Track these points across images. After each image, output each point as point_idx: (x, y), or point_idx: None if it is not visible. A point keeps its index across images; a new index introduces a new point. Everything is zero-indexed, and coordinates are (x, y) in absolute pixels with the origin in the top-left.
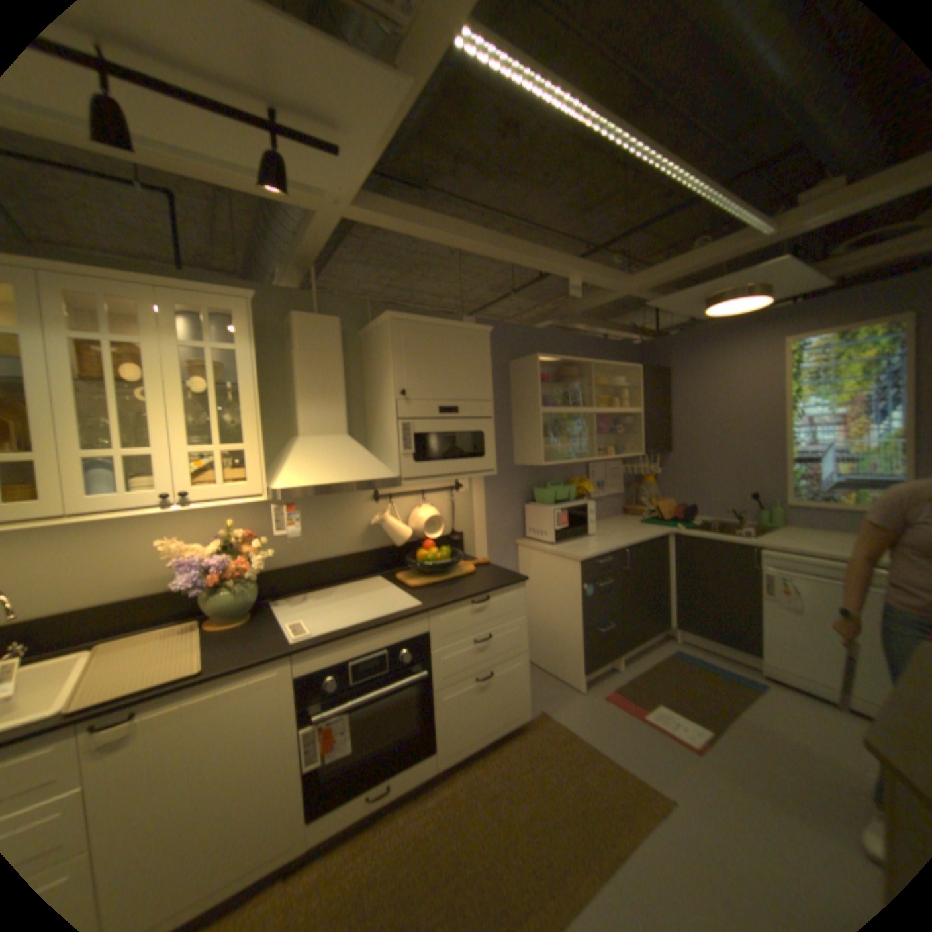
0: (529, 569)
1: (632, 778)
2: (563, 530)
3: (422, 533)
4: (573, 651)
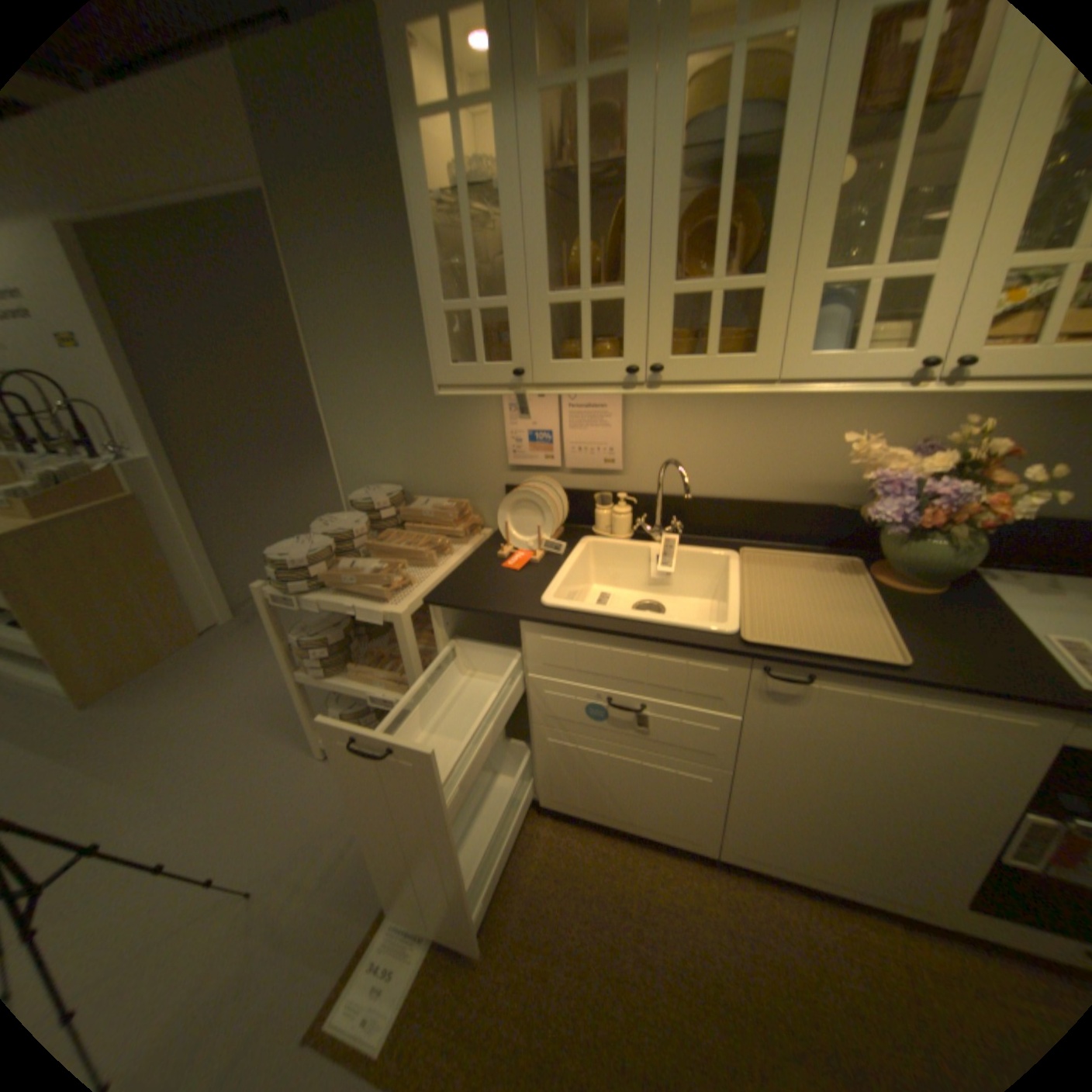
0: None
1: None
2: None
3: None
4: None
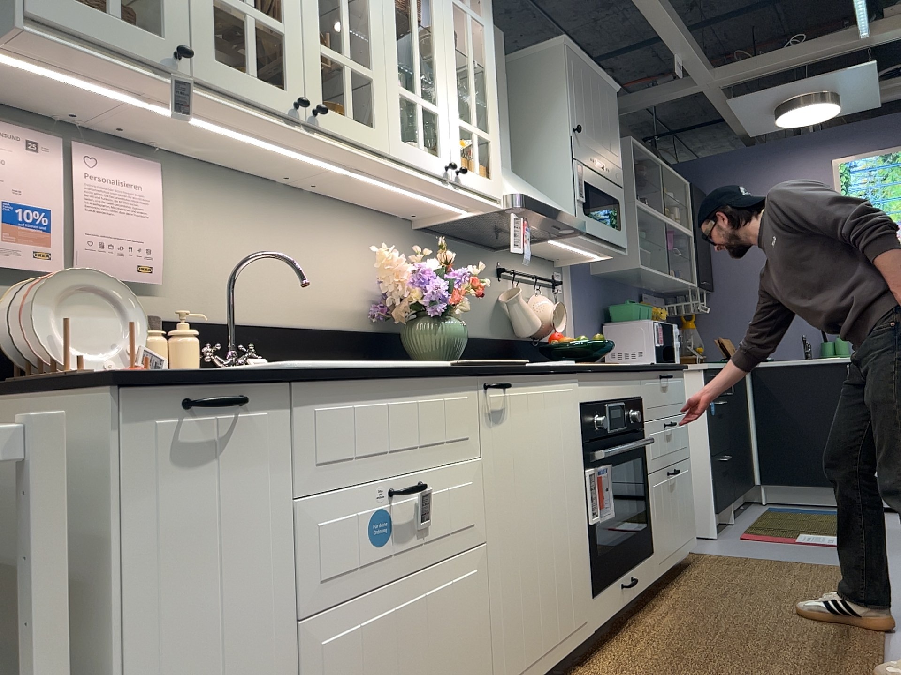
0: None
1: (831, 565)
2: (662, 348)
3: (545, 325)
4: (696, 487)
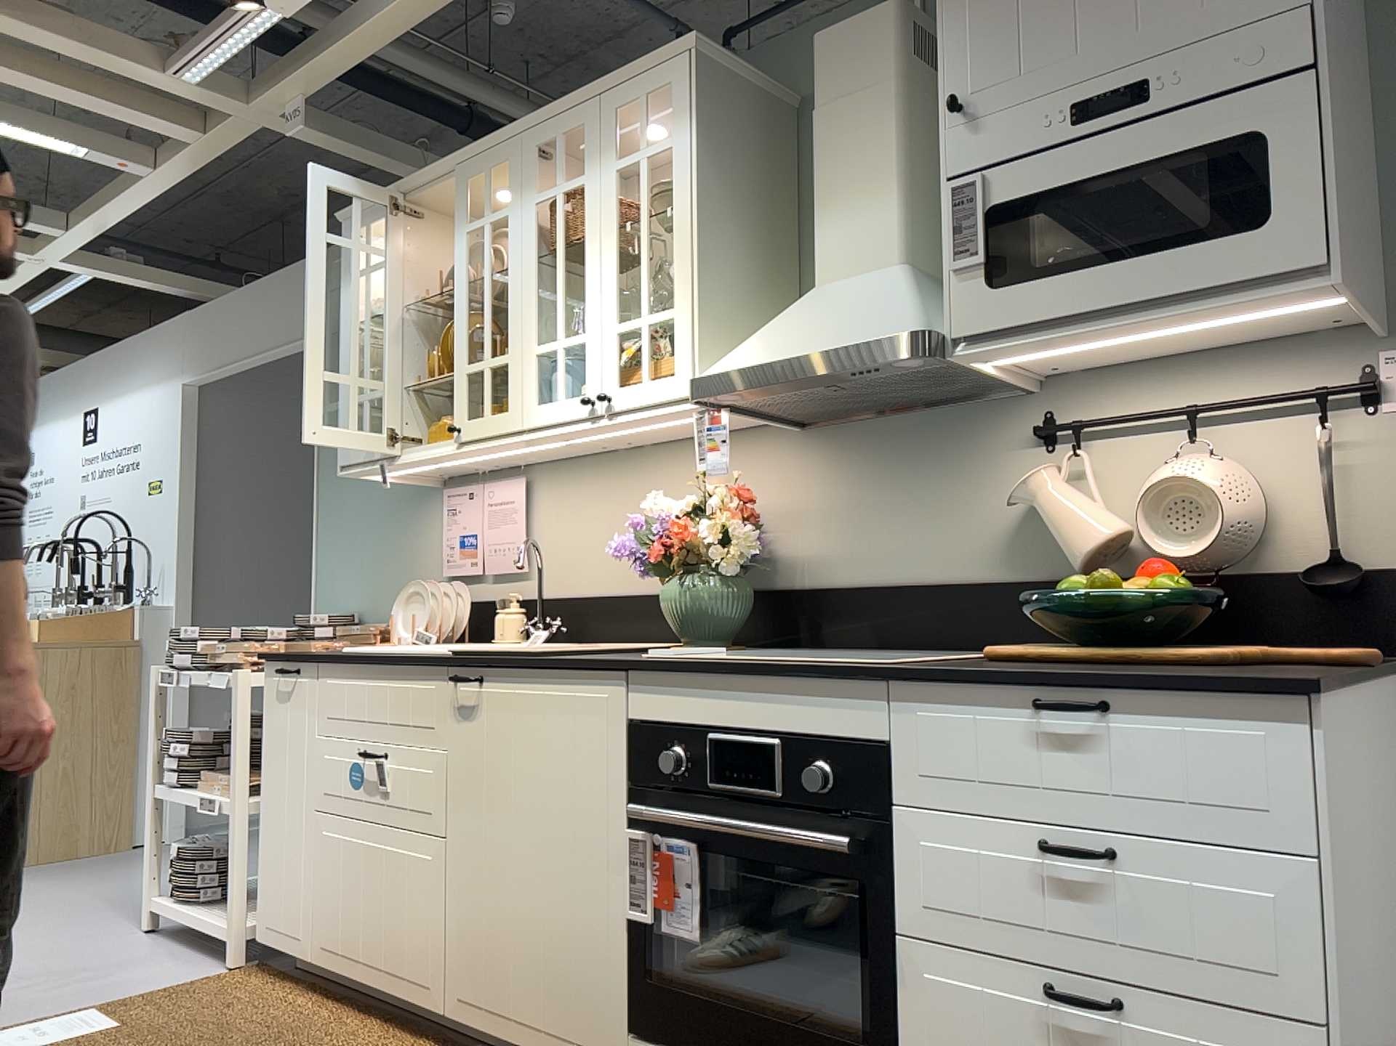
0: None
1: None
2: None
3: (1156, 539)
4: None
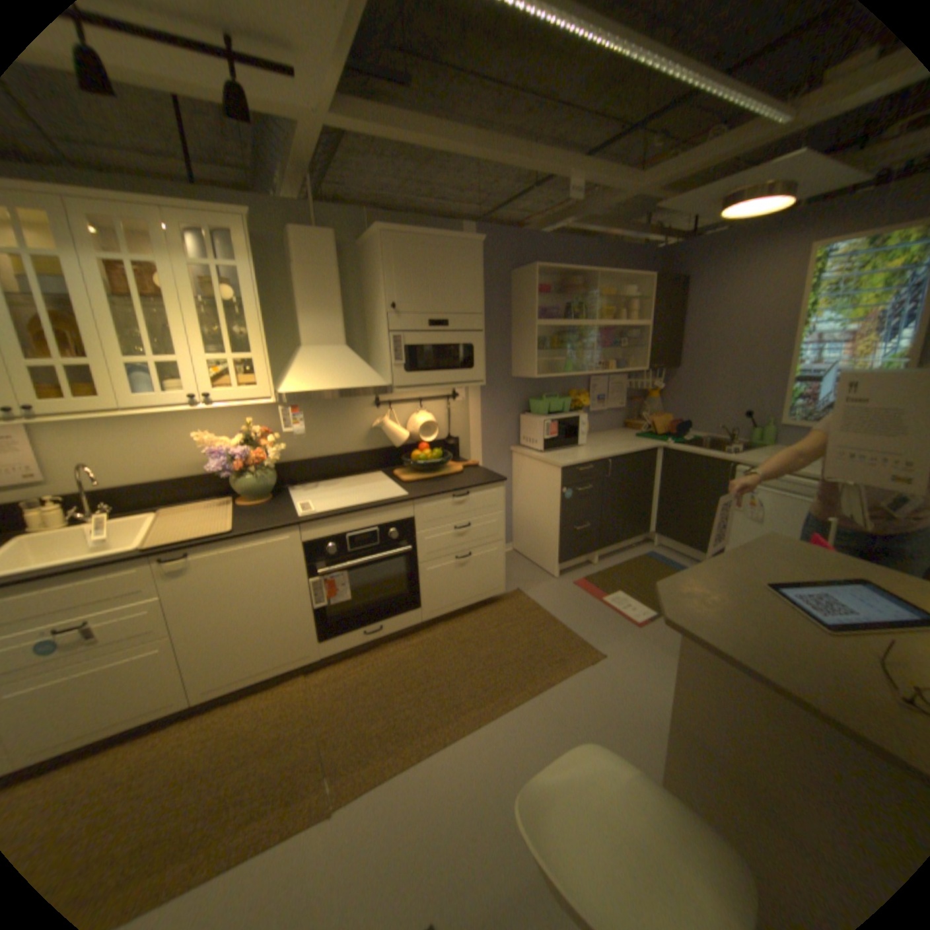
0: (520, 473)
1: (577, 637)
2: (552, 439)
3: (418, 436)
4: (550, 543)
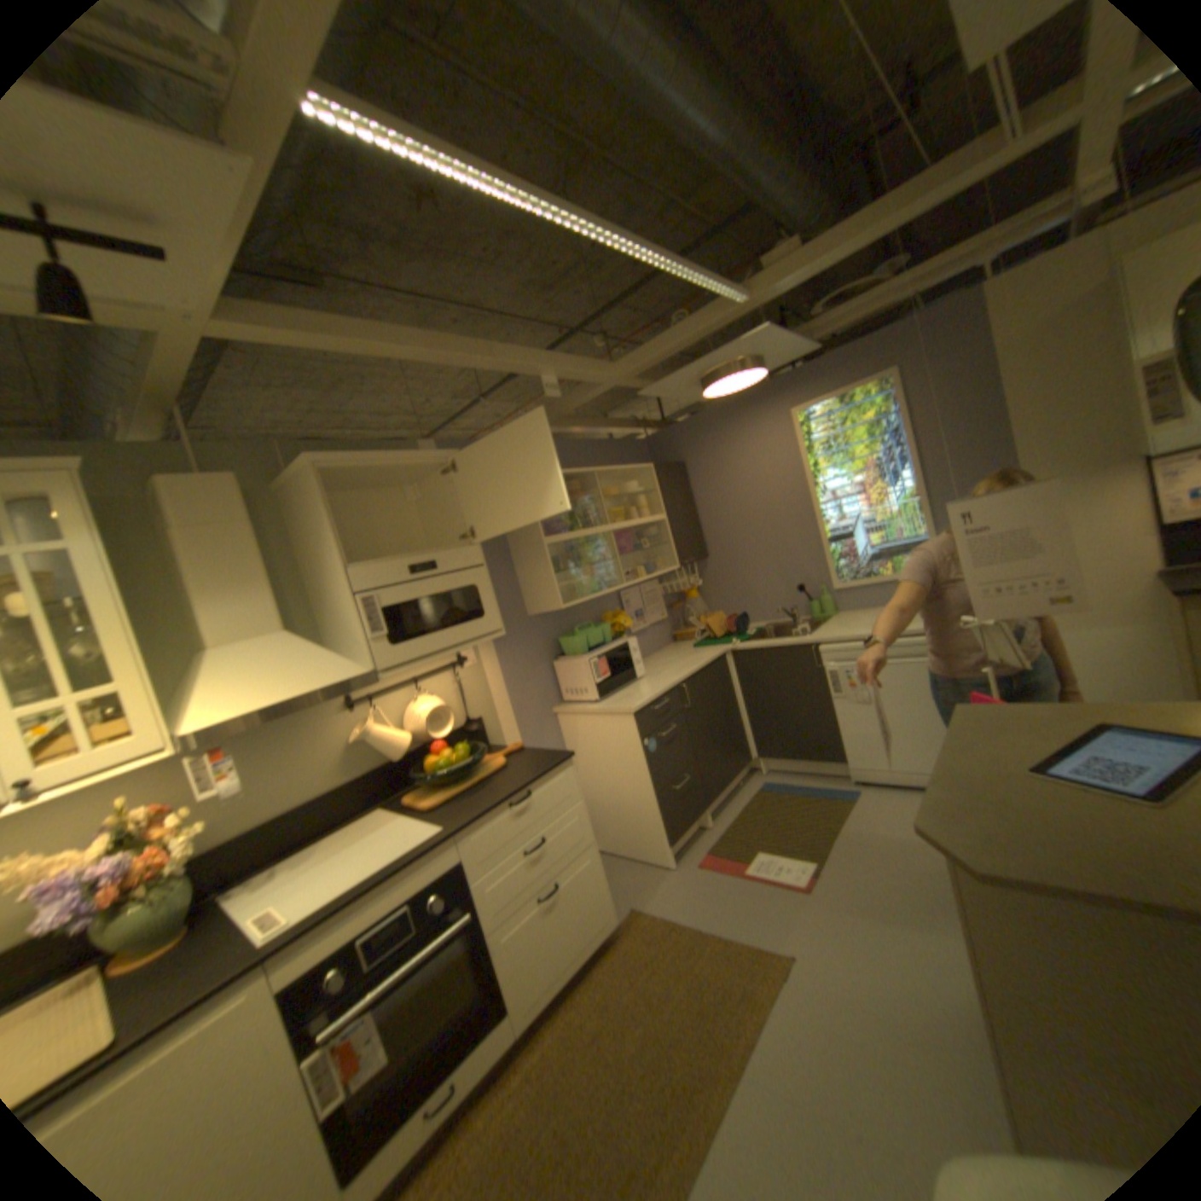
0: (576, 740)
1: (743, 949)
2: (605, 681)
3: (424, 735)
4: (649, 823)
